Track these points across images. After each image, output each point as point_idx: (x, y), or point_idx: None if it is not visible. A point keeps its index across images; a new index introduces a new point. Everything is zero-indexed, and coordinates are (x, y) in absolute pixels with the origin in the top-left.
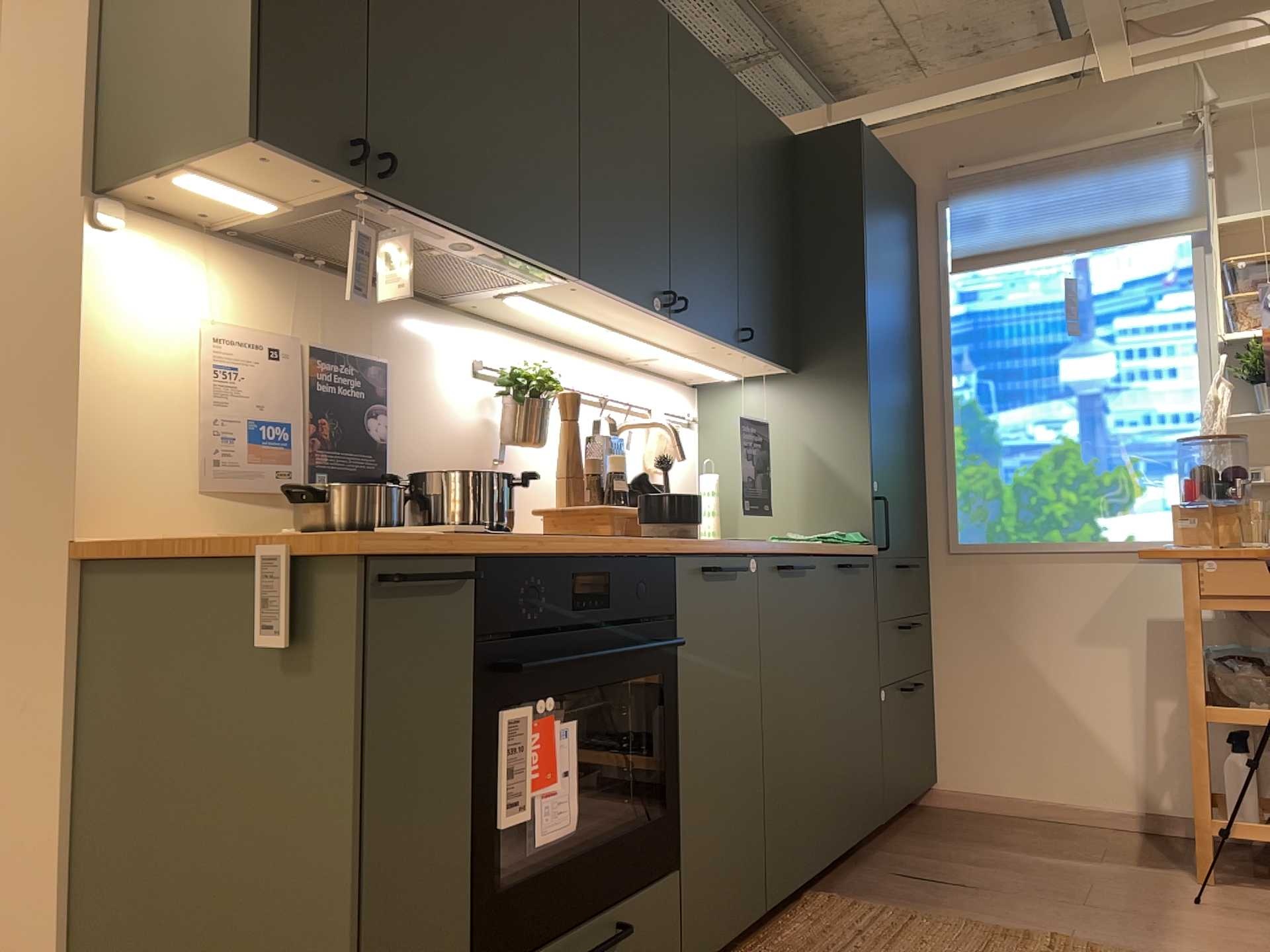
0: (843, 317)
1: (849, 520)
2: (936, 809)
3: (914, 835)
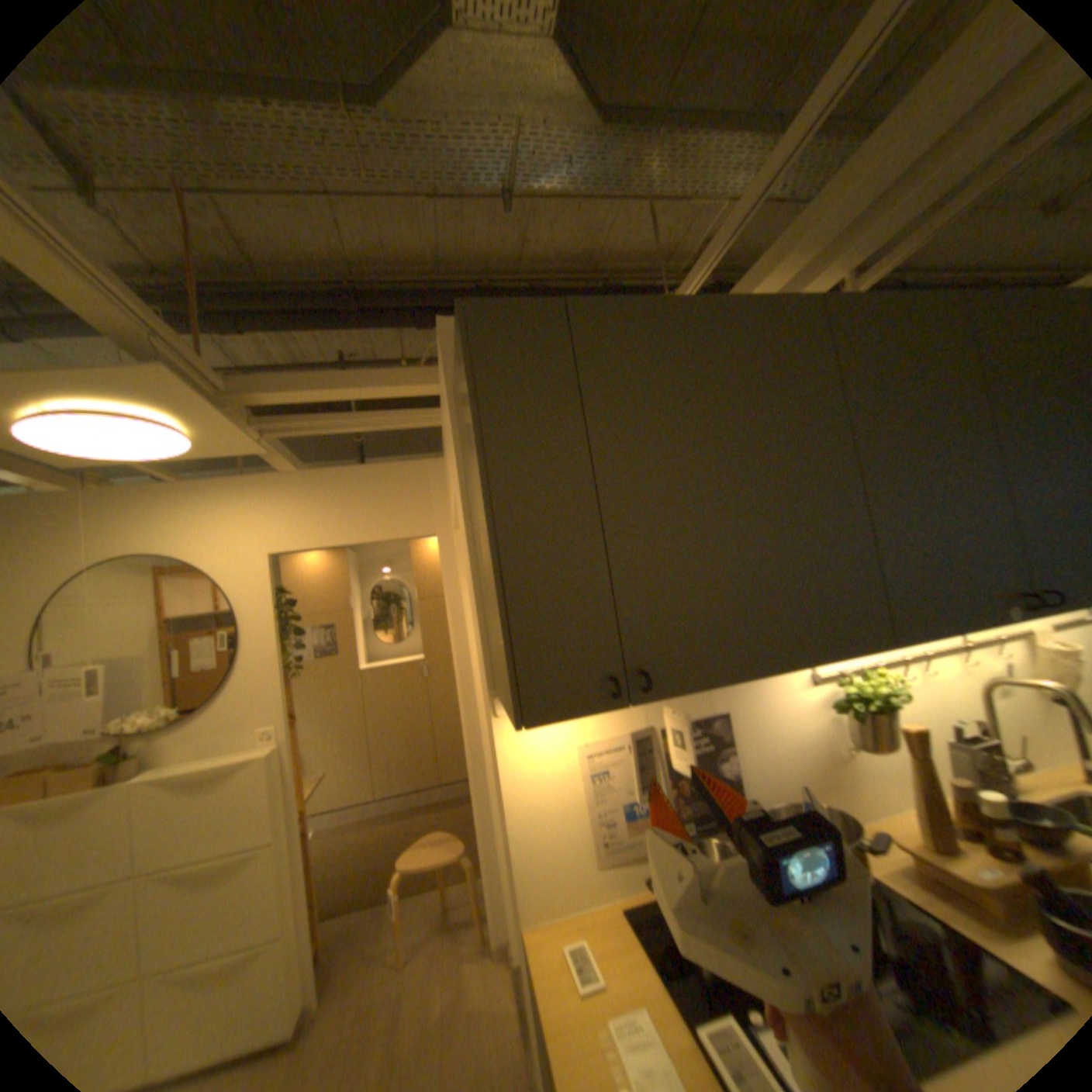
0: None
1: None
2: None
3: None
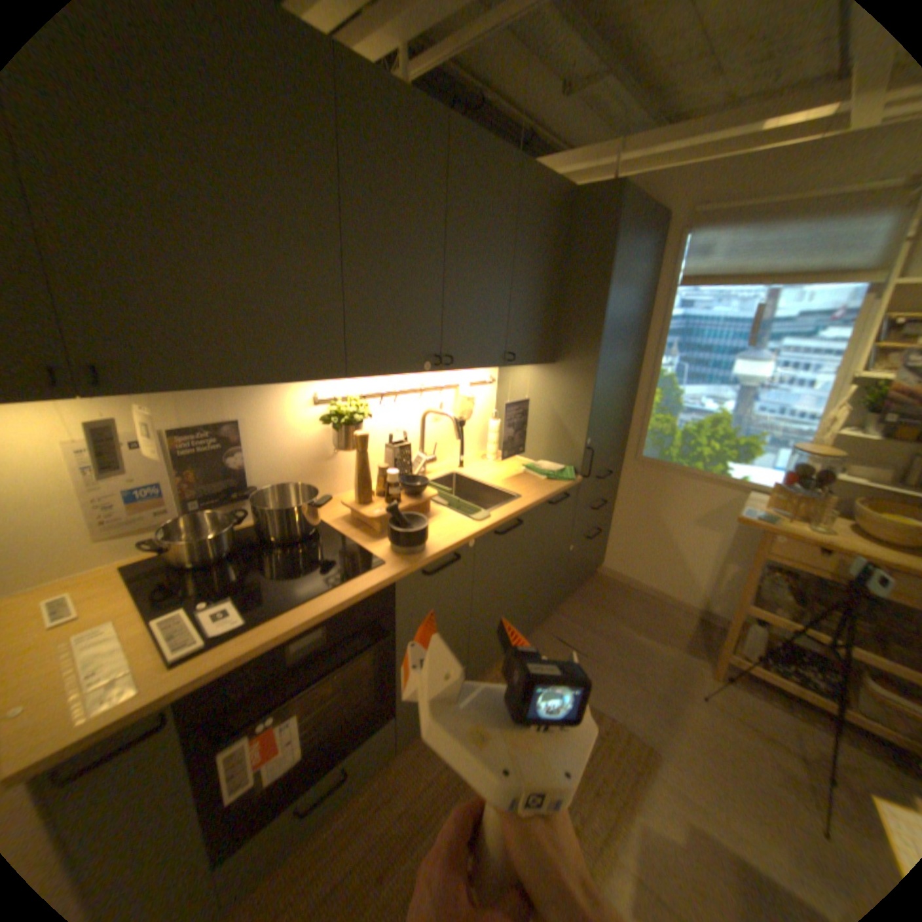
0: (587, 333)
1: (568, 458)
2: (599, 576)
3: (579, 601)
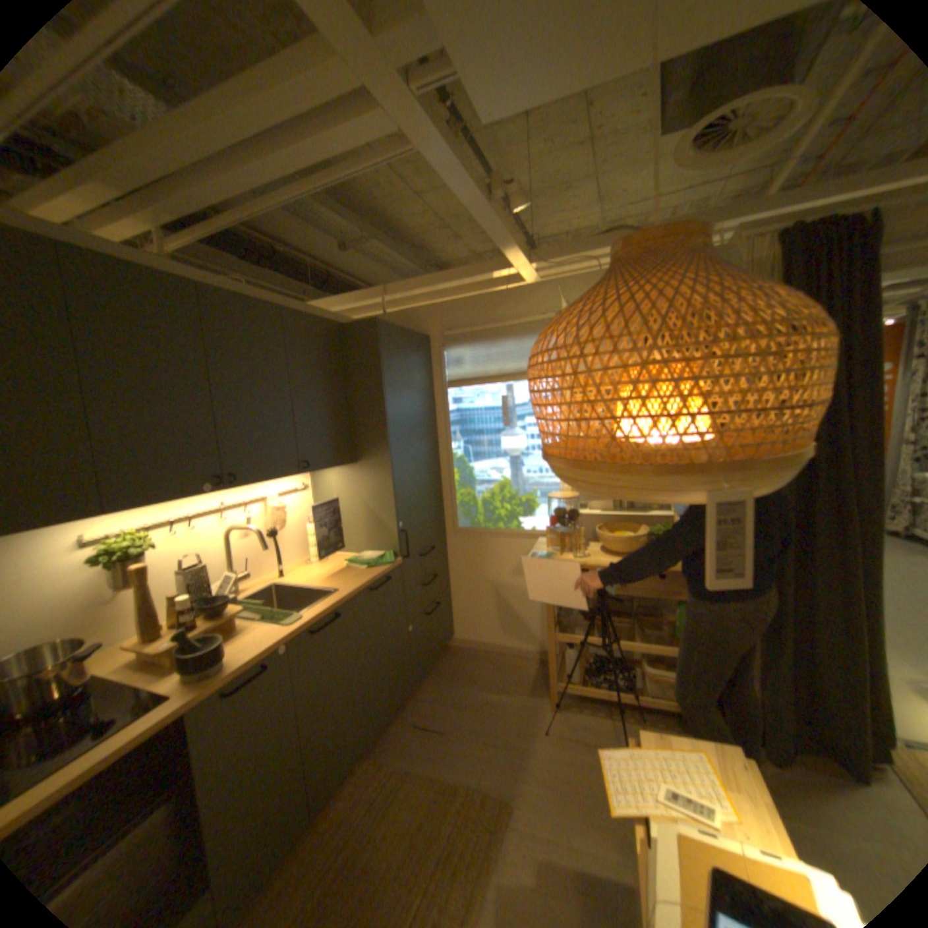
0: (376, 434)
1: (387, 544)
2: (452, 650)
3: (434, 681)
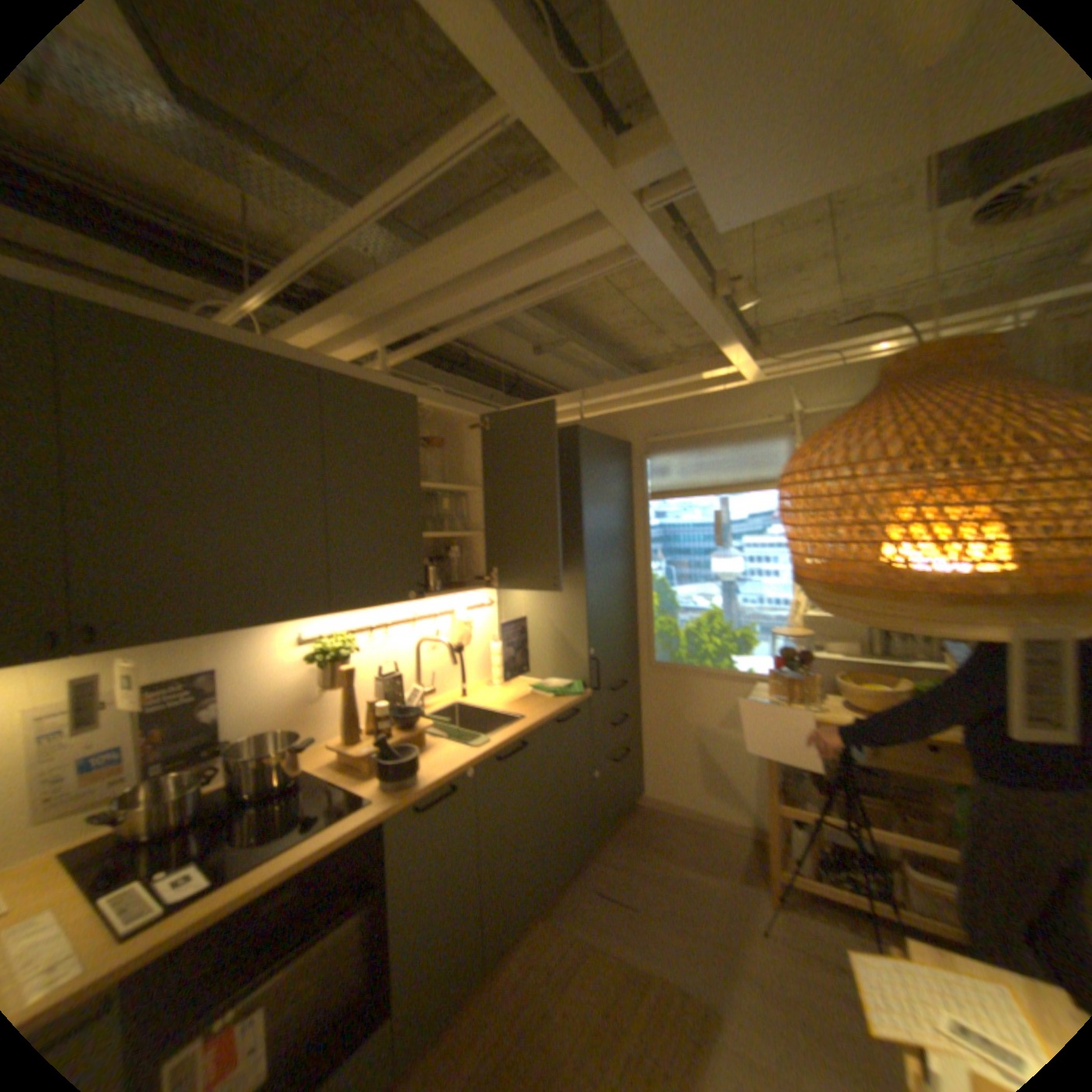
0: (571, 550)
1: (576, 673)
2: (642, 810)
3: (620, 844)
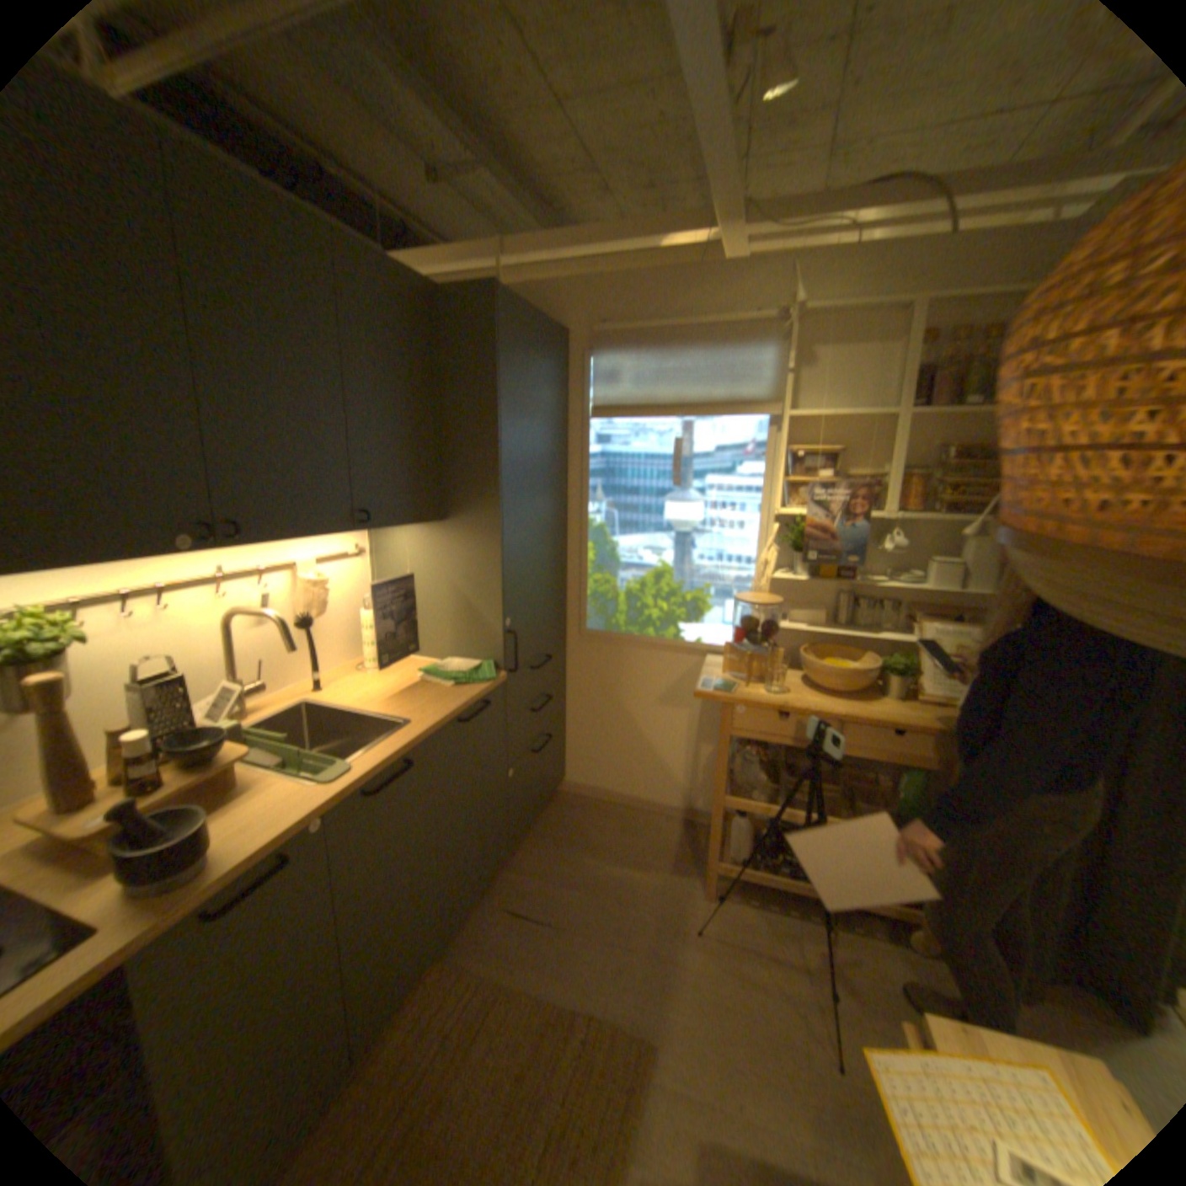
0: (480, 479)
1: (485, 650)
2: (561, 797)
3: (536, 842)
